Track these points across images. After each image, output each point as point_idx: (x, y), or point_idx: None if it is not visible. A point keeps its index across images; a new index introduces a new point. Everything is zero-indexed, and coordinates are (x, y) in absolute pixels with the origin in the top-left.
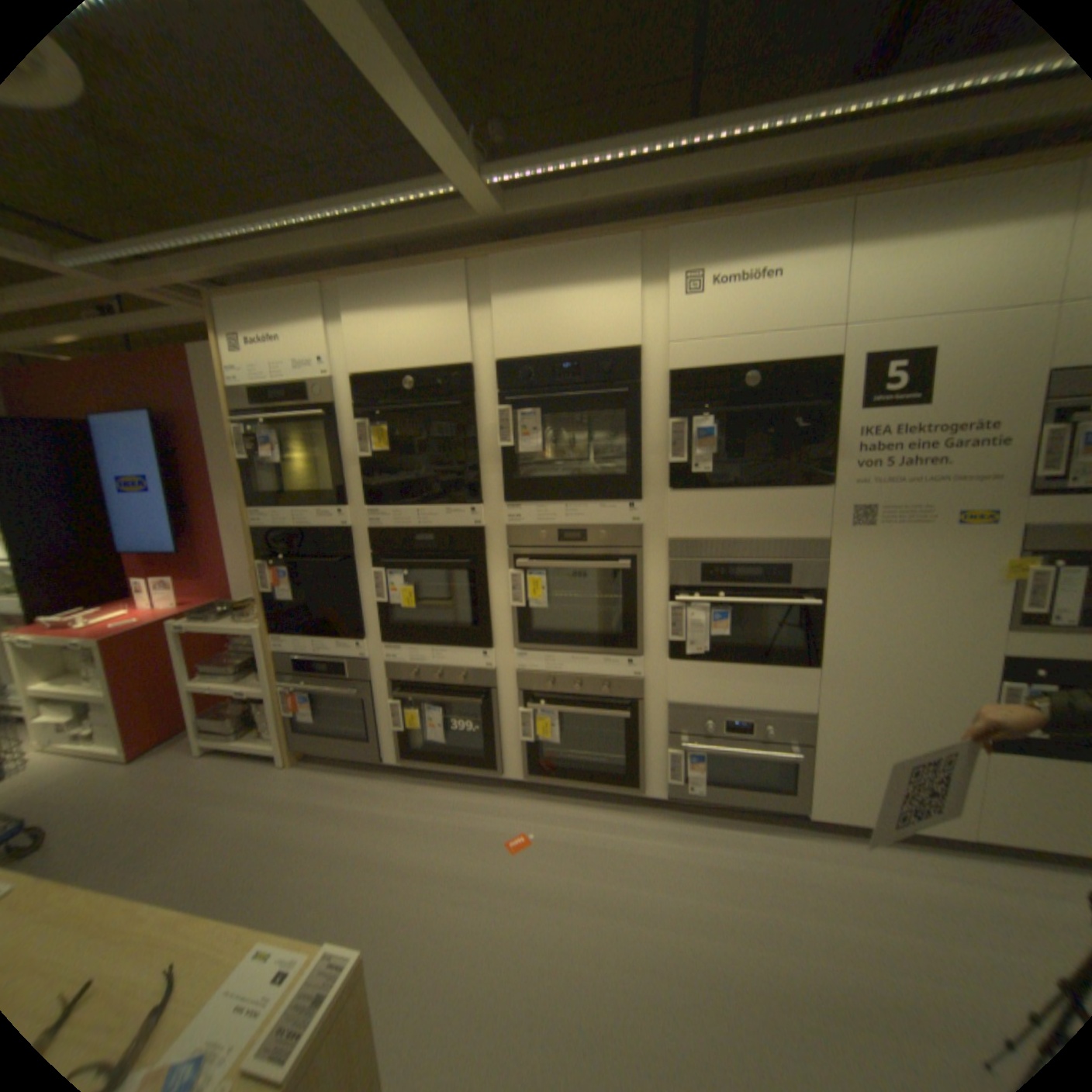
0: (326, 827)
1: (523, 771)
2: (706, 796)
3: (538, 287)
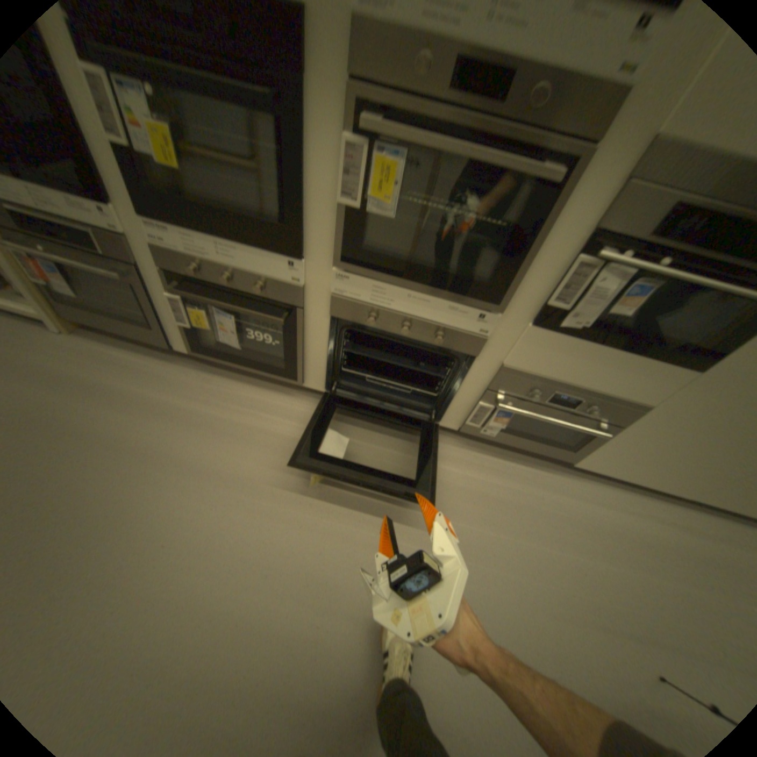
0: (112, 407)
1: (324, 383)
2: (496, 435)
3: None
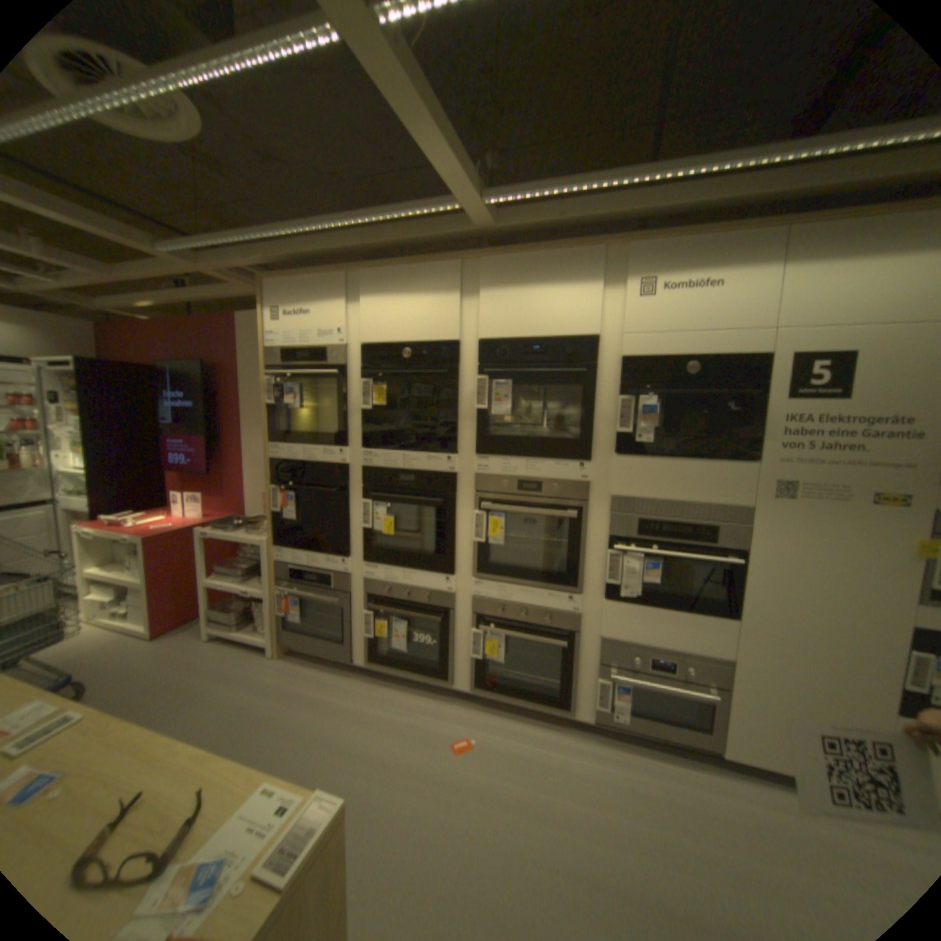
0: (303, 712)
1: (470, 684)
2: (630, 725)
3: (518, 284)
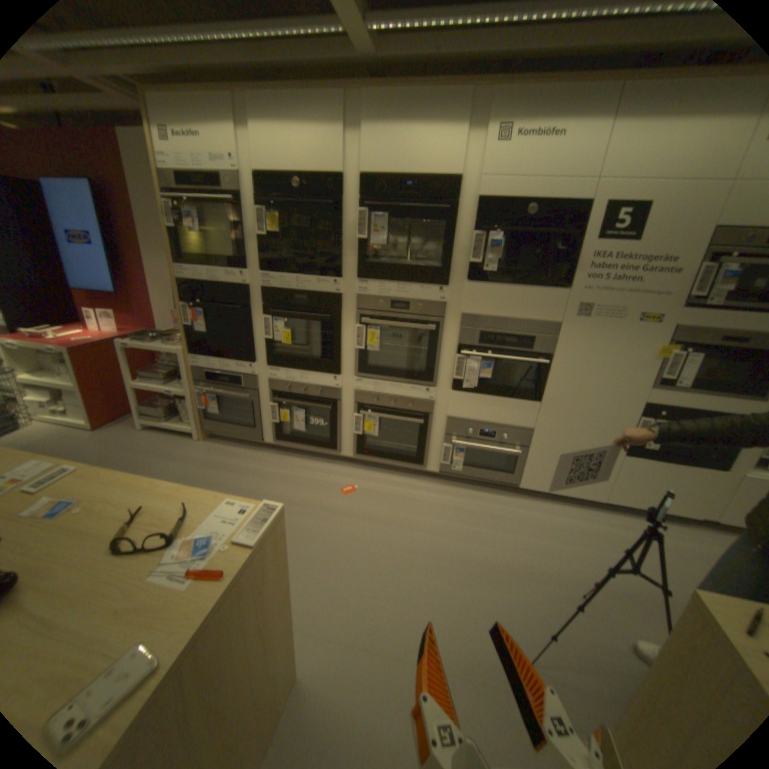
0: (229, 474)
1: (352, 451)
2: (461, 471)
3: (396, 120)
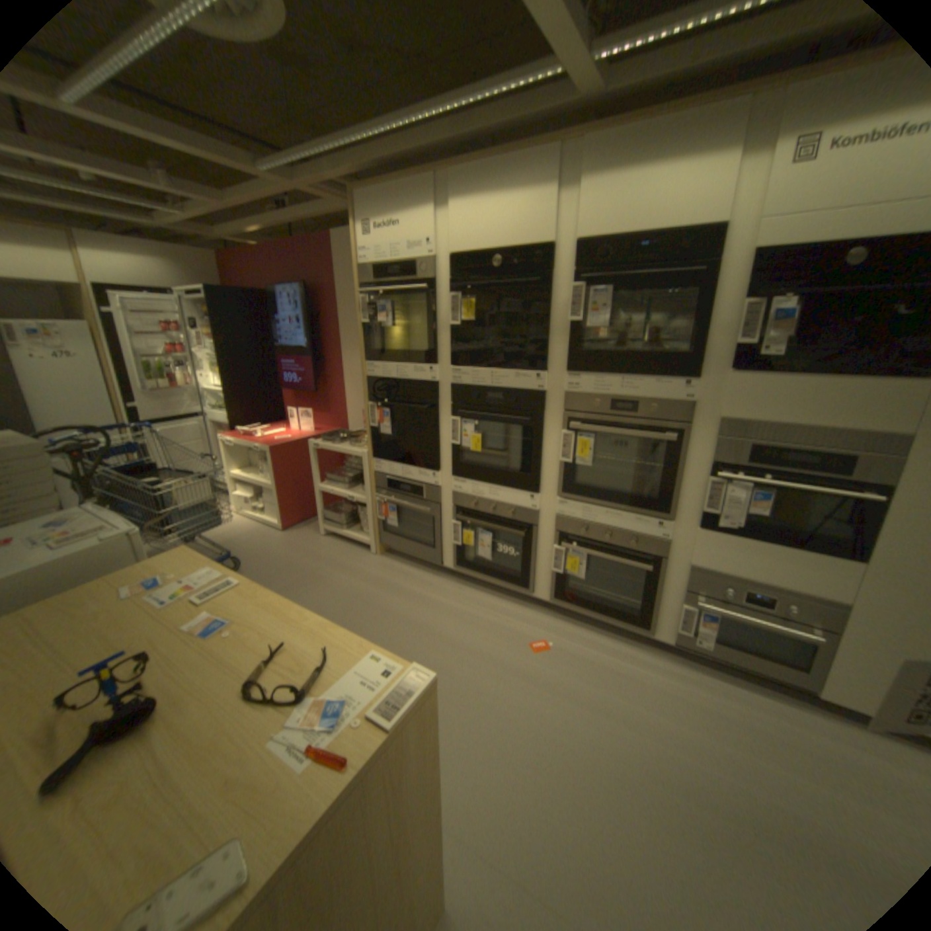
0: (402, 600)
1: (550, 594)
2: (714, 651)
3: (629, 163)
